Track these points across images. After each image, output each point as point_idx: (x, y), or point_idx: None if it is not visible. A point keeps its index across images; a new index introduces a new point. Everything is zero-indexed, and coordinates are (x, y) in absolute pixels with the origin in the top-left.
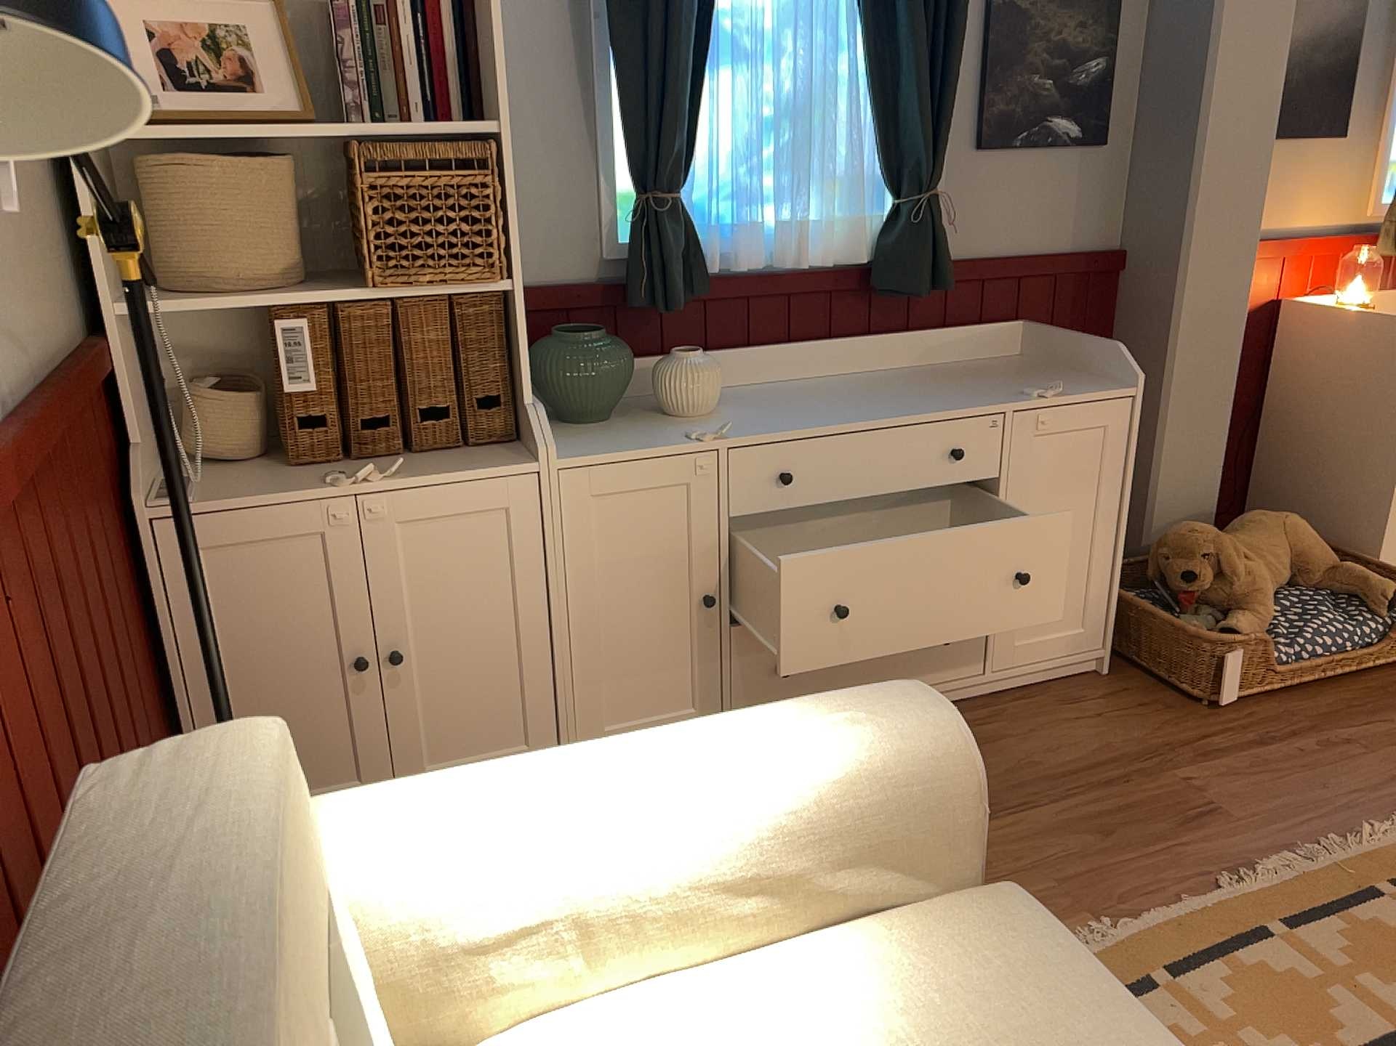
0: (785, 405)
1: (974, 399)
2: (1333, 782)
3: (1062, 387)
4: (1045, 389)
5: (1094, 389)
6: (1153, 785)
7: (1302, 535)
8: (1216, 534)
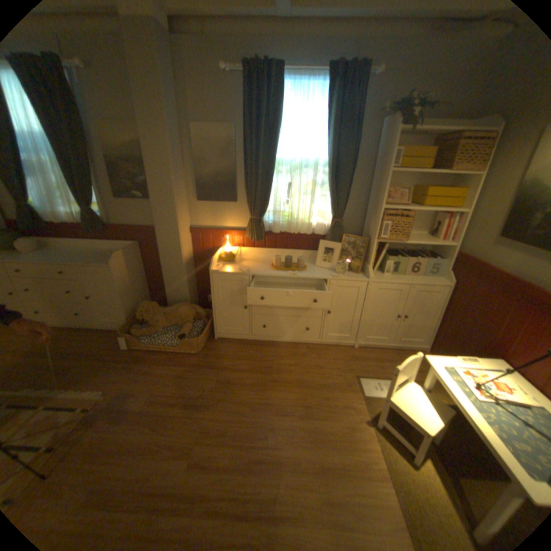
0: (45, 254)
1: (74, 260)
2: (102, 378)
3: (89, 261)
4: (96, 261)
5: (103, 263)
6: (73, 363)
7: (181, 312)
8: (152, 306)
